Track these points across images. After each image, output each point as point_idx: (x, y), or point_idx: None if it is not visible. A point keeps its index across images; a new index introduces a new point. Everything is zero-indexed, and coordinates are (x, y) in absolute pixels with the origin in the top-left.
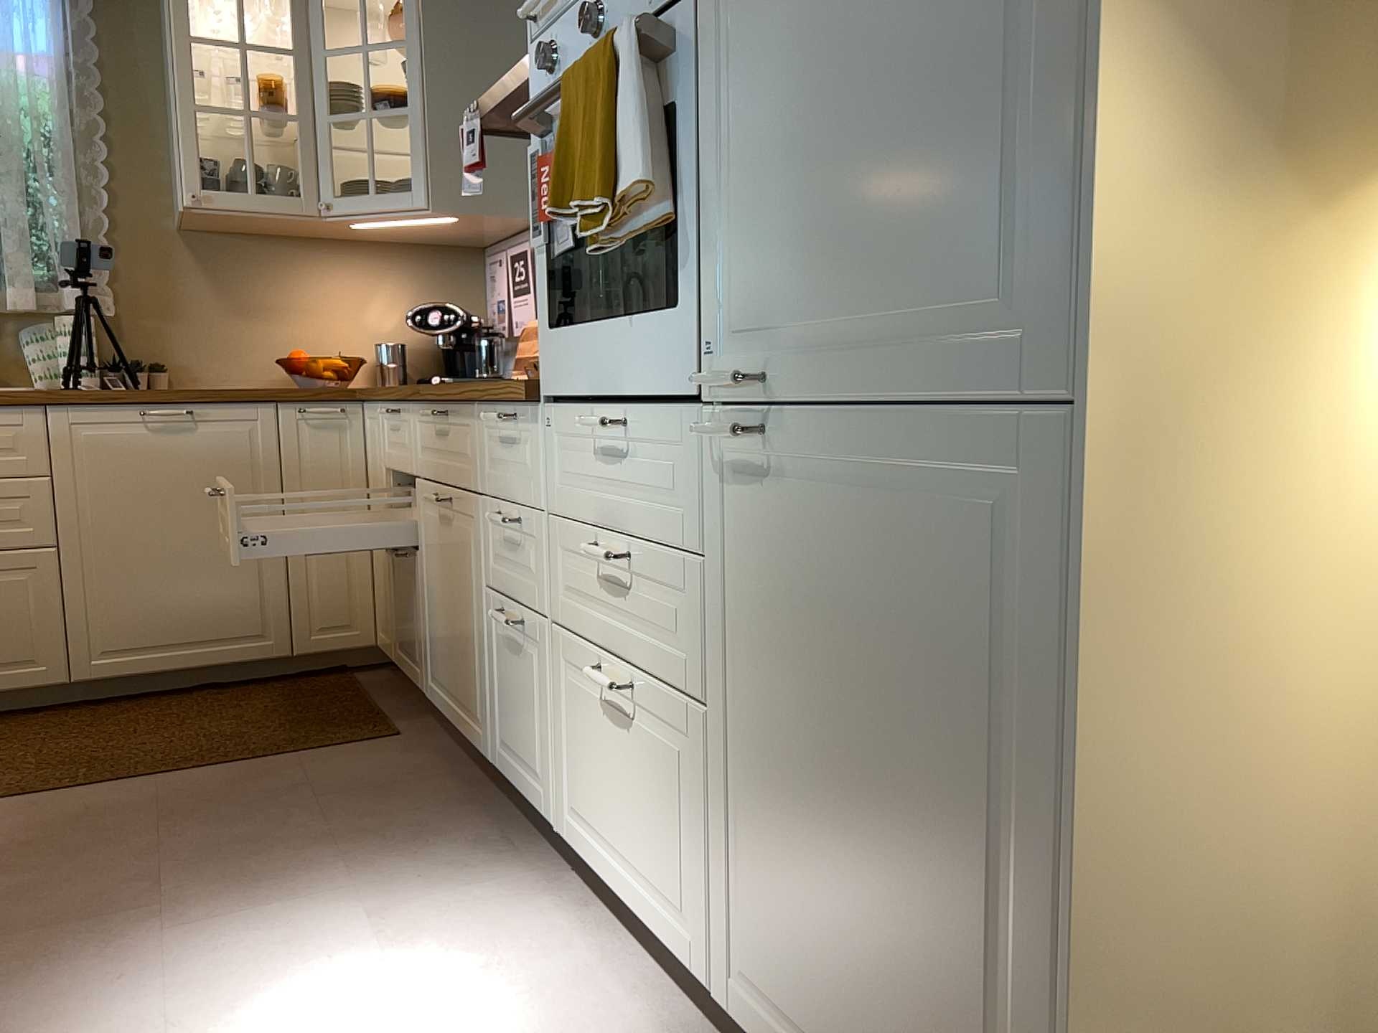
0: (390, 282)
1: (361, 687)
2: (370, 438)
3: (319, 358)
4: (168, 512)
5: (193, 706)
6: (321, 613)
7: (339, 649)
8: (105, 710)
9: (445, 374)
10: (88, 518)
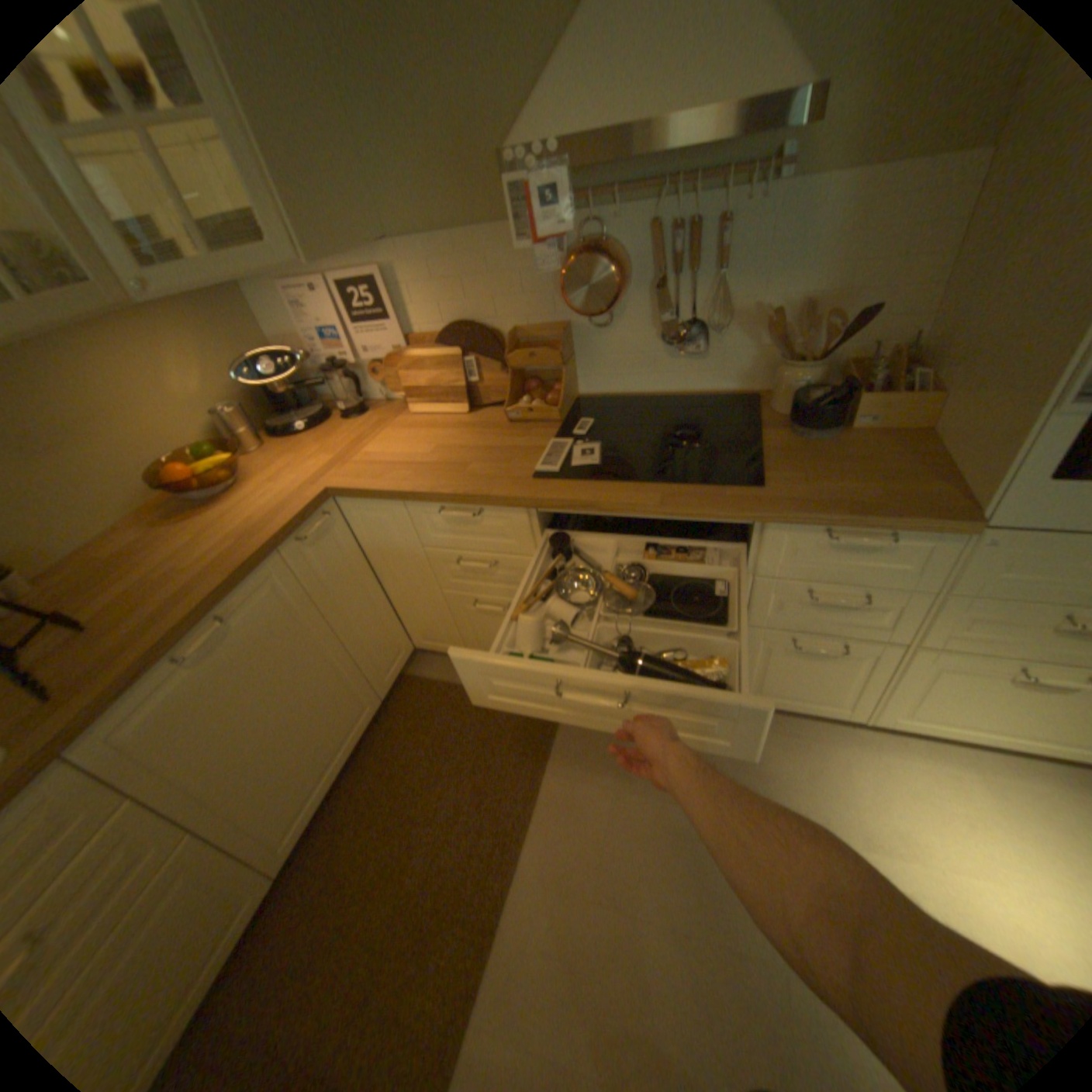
0: (169, 339)
1: (443, 680)
2: (366, 523)
3: (157, 453)
4: (257, 707)
5: (373, 793)
6: (383, 660)
7: (400, 670)
8: (308, 858)
9: (303, 417)
10: (196, 782)
